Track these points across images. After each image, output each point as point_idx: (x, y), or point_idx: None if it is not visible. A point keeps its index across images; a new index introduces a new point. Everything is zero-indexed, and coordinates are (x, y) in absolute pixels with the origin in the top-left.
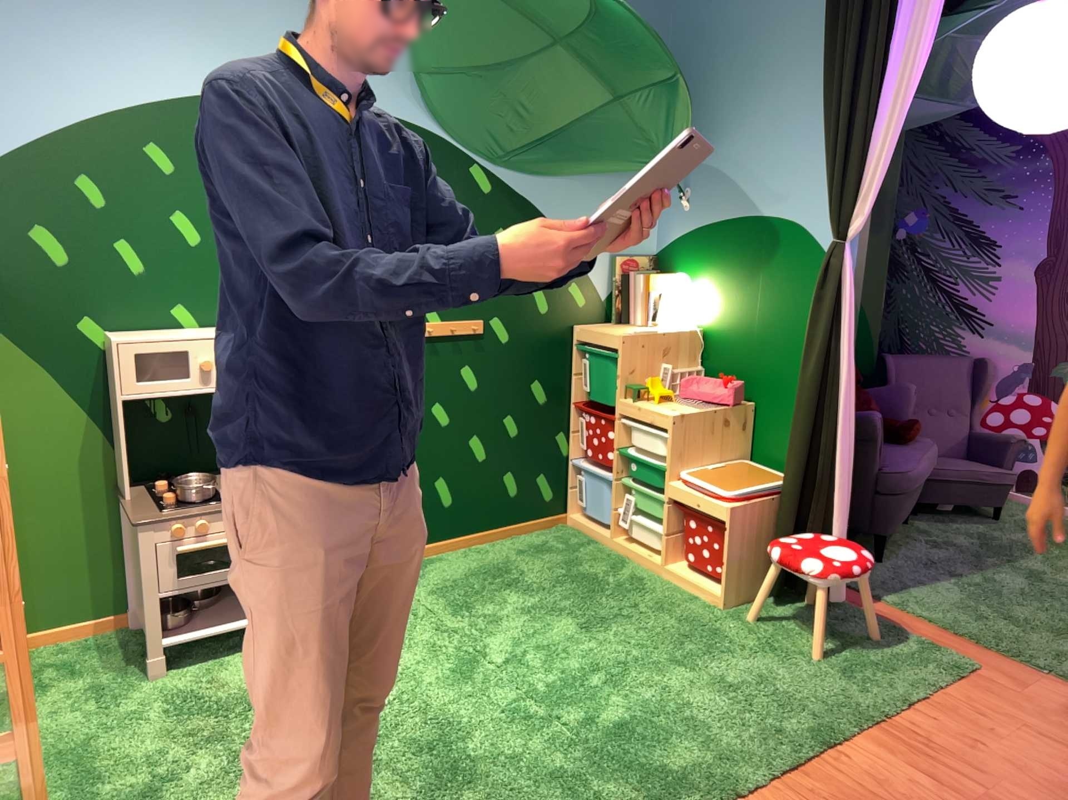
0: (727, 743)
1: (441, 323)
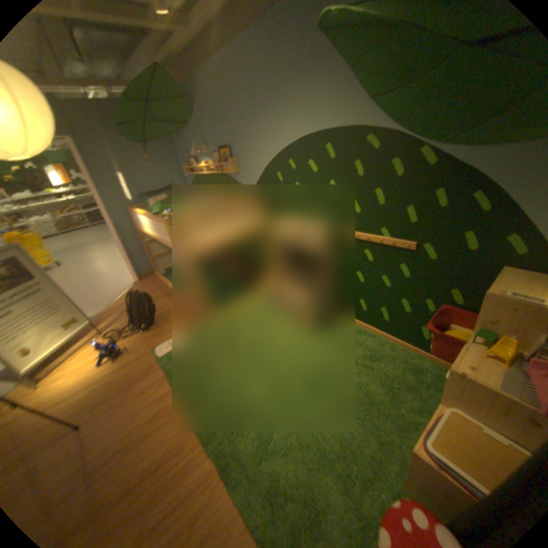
0: (259, 483)
1: (388, 240)
